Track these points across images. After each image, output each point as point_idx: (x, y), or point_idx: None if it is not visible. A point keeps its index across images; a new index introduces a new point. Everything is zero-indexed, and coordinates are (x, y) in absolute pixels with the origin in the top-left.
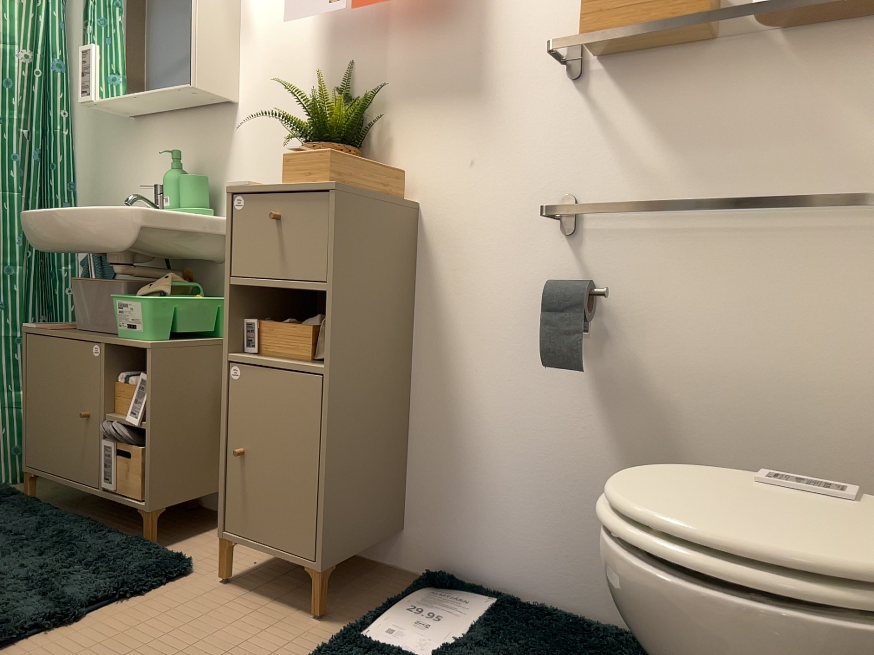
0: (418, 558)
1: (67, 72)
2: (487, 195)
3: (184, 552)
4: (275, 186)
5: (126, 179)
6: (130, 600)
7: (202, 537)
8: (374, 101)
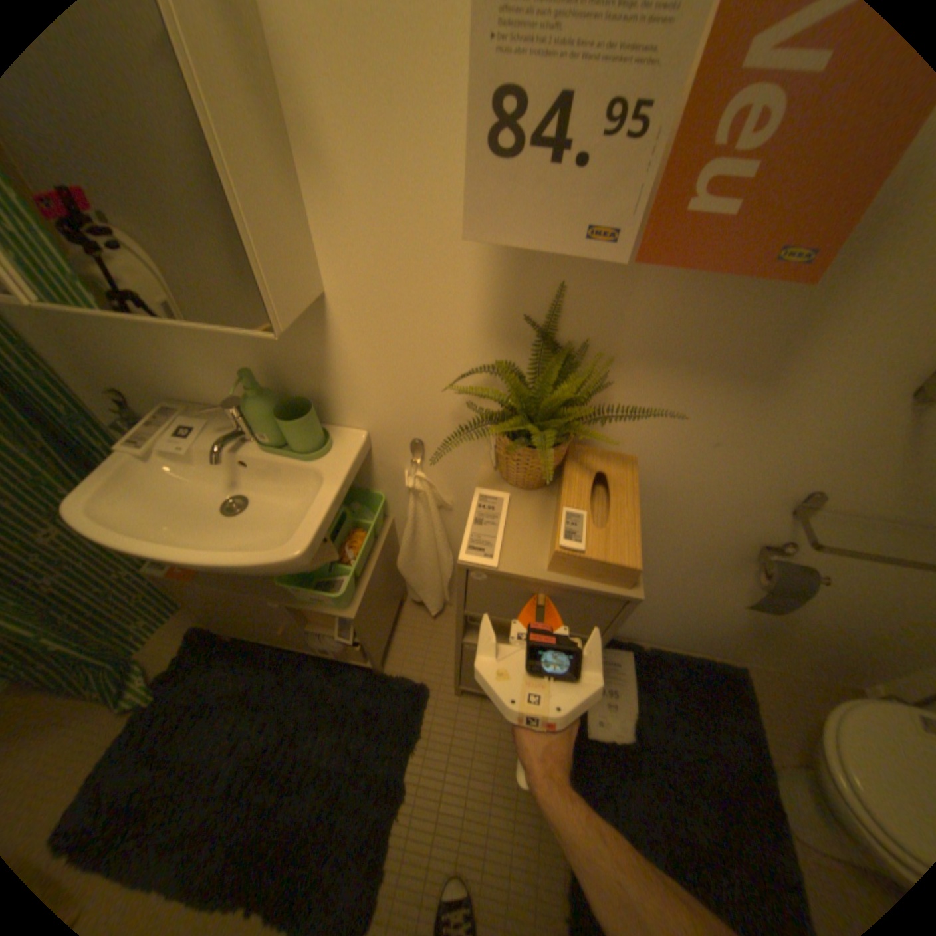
0: None
1: None
2: (723, 473)
3: (405, 665)
4: (543, 575)
5: (130, 350)
6: (419, 751)
7: (402, 638)
8: (595, 348)
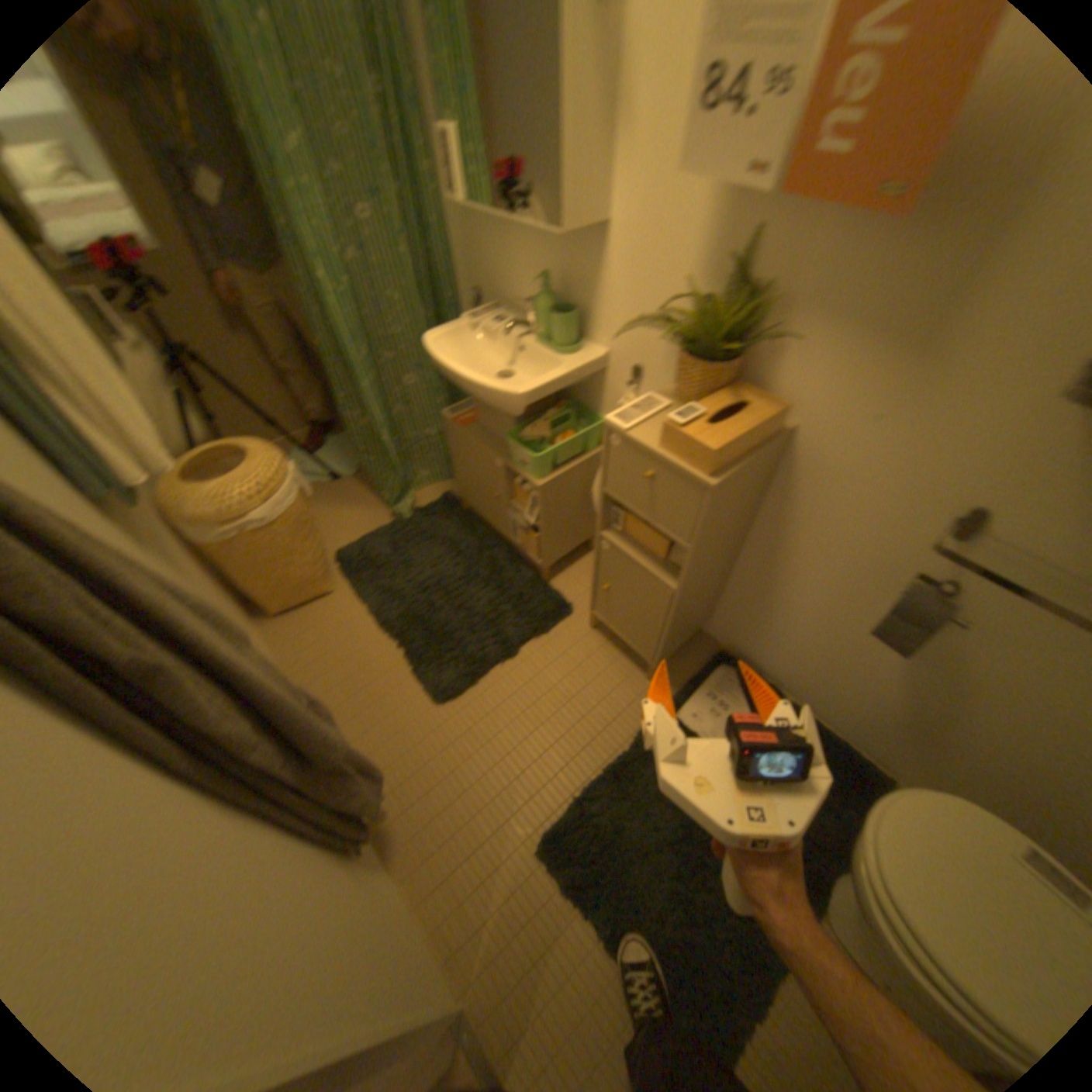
0: (722, 635)
1: (421, 95)
2: (885, 458)
3: (569, 588)
4: (656, 448)
5: (499, 258)
6: (544, 639)
7: (578, 571)
8: (782, 291)
